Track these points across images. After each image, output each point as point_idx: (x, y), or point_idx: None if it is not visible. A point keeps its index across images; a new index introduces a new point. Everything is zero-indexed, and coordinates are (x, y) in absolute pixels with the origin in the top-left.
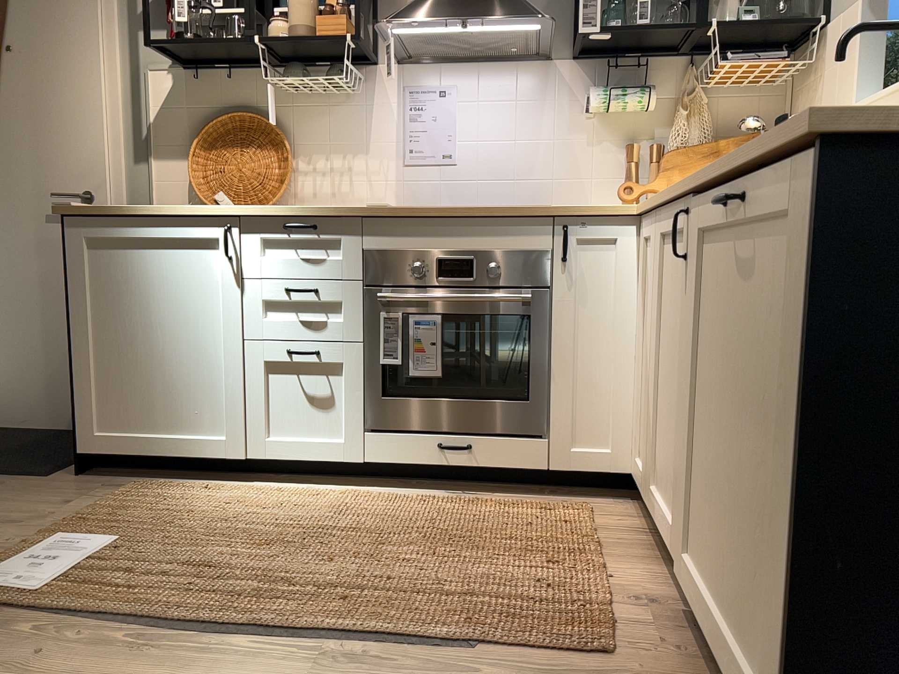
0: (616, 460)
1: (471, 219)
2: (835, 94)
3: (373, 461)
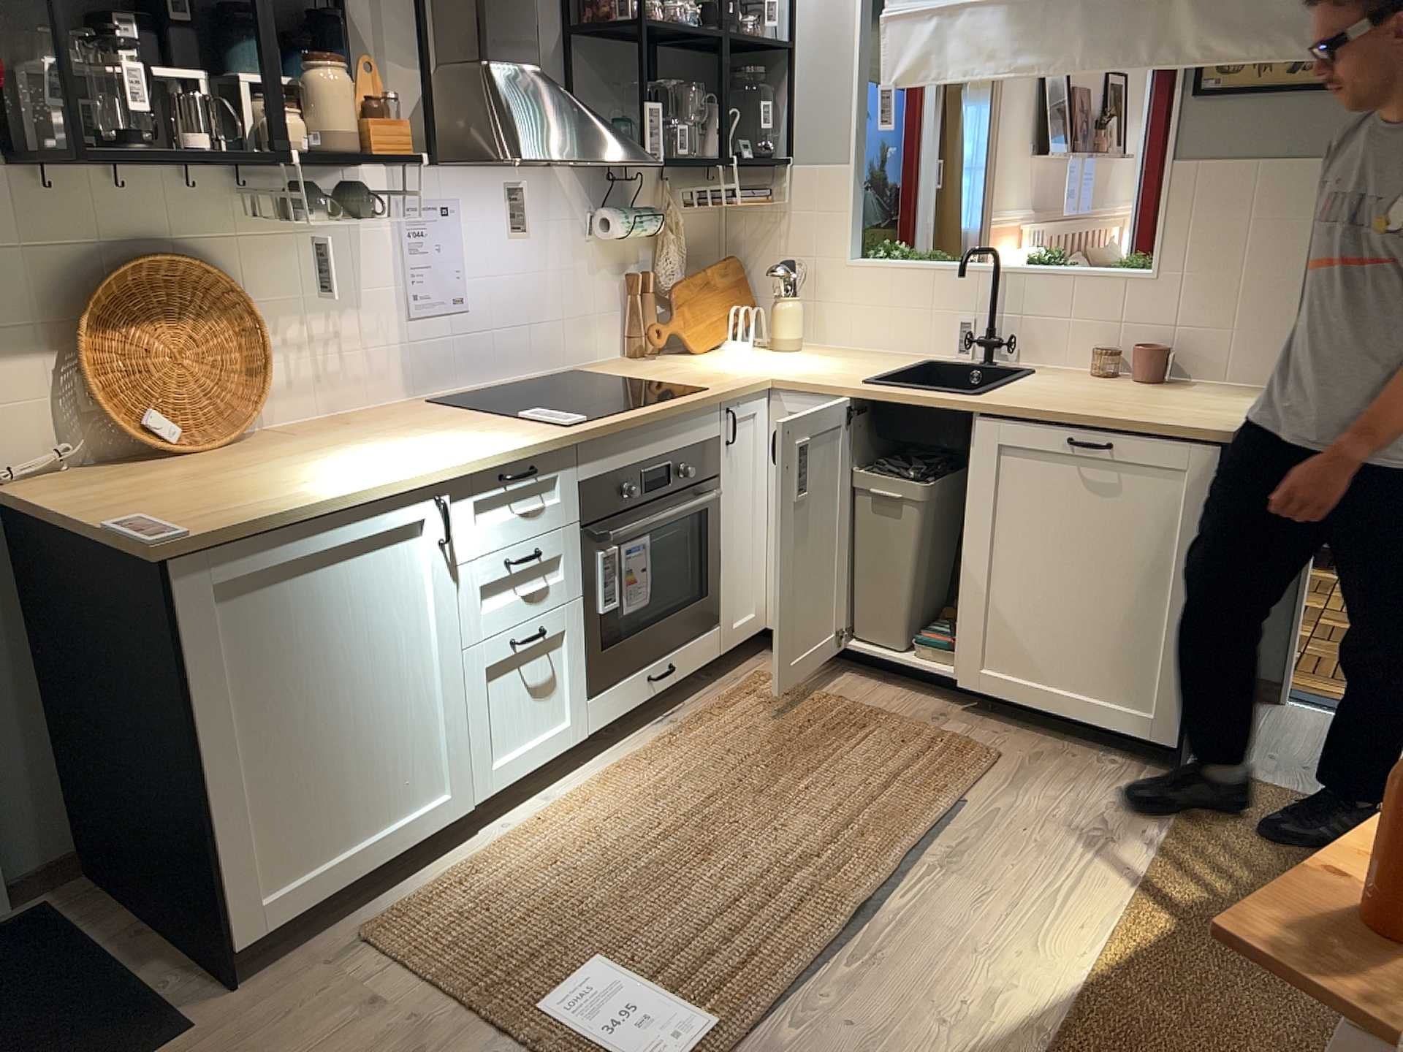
0: (759, 621)
1: (667, 418)
2: (819, 238)
3: (597, 729)
